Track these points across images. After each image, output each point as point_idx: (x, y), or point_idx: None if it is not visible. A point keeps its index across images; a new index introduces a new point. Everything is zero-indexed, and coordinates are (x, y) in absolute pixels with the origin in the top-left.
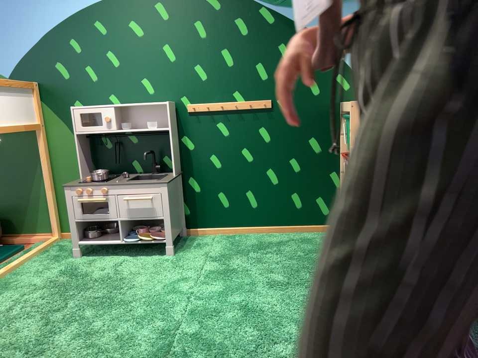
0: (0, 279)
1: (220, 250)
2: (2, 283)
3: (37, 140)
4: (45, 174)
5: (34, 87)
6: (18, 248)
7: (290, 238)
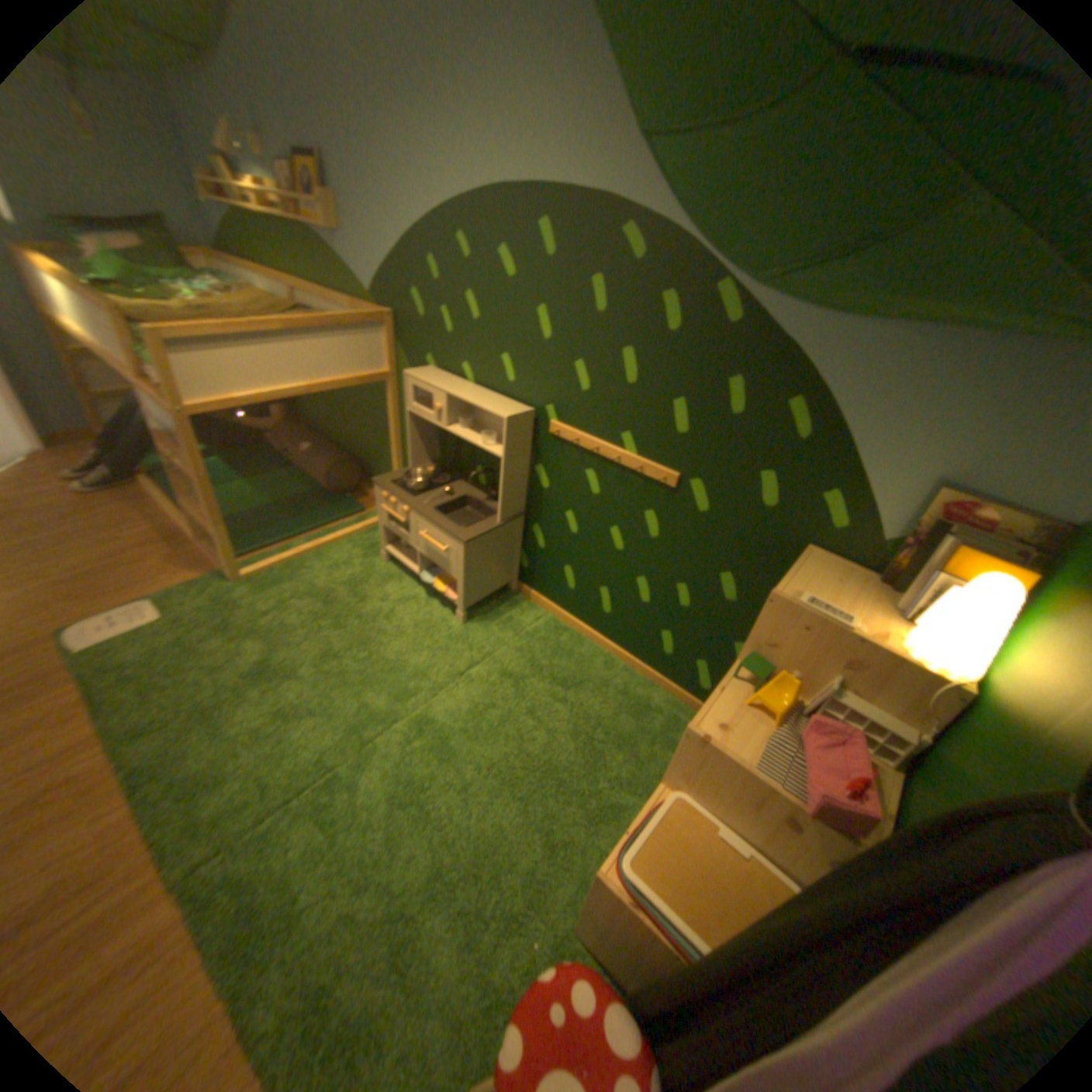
0: (303, 557)
1: (520, 649)
2: (299, 564)
3: (387, 394)
4: (392, 438)
5: (384, 322)
6: (364, 507)
7: (625, 690)
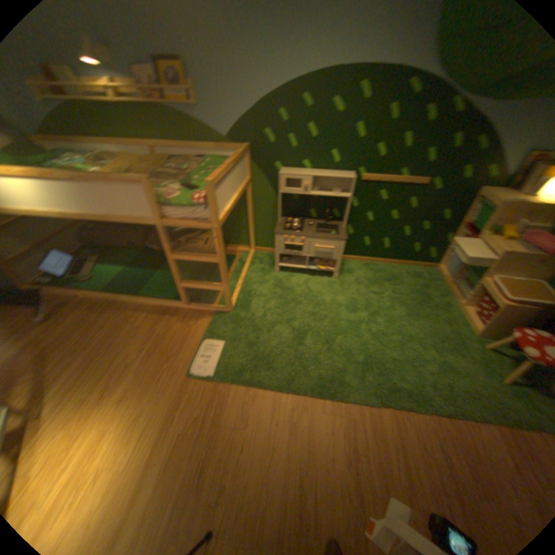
0: (243, 287)
1: (364, 276)
2: (245, 290)
3: (248, 190)
4: (250, 212)
5: (249, 150)
6: (232, 256)
7: (406, 272)
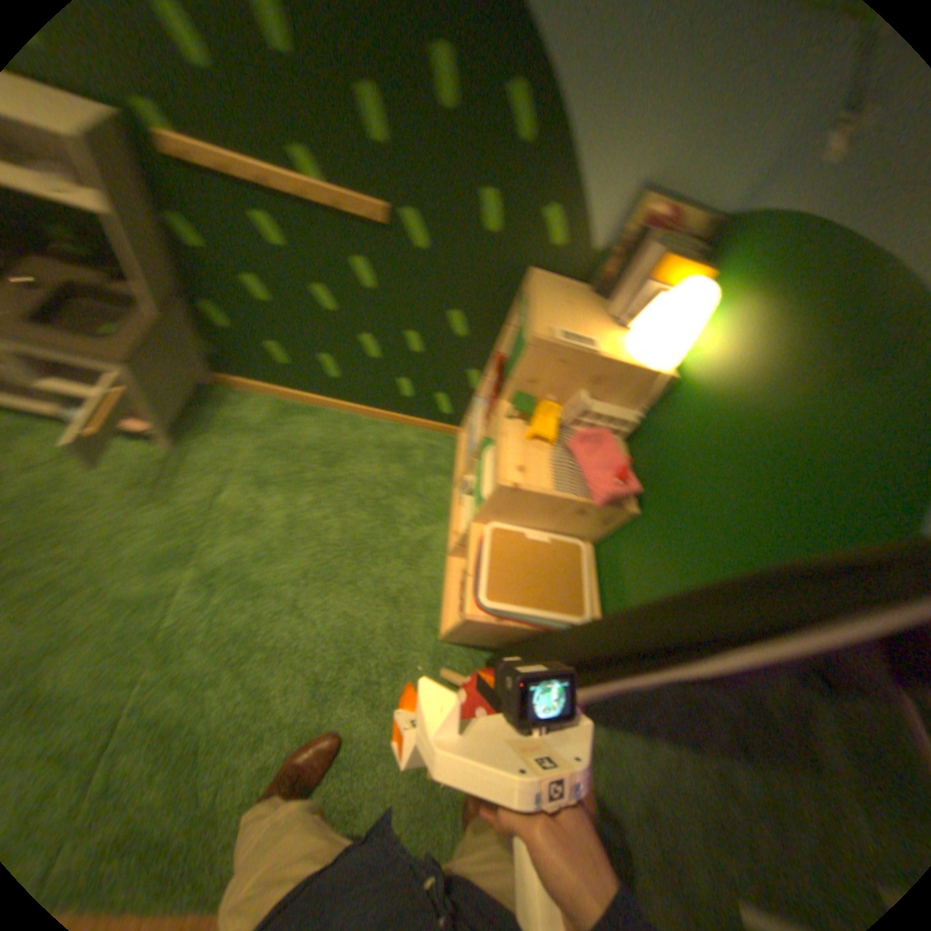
0: None
1: (256, 449)
2: None
3: None
4: None
5: None
6: None
7: (377, 441)
